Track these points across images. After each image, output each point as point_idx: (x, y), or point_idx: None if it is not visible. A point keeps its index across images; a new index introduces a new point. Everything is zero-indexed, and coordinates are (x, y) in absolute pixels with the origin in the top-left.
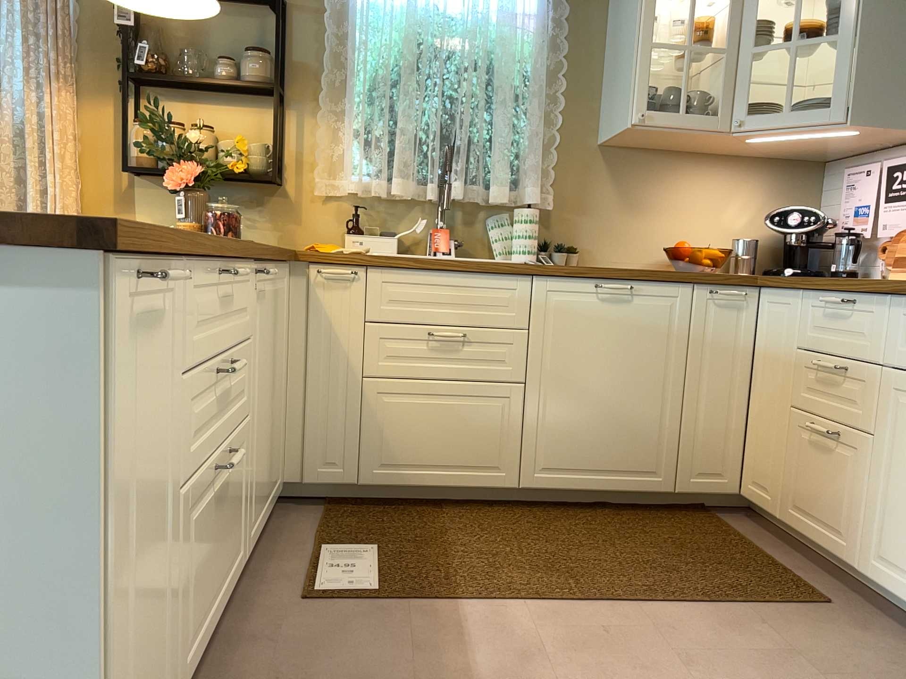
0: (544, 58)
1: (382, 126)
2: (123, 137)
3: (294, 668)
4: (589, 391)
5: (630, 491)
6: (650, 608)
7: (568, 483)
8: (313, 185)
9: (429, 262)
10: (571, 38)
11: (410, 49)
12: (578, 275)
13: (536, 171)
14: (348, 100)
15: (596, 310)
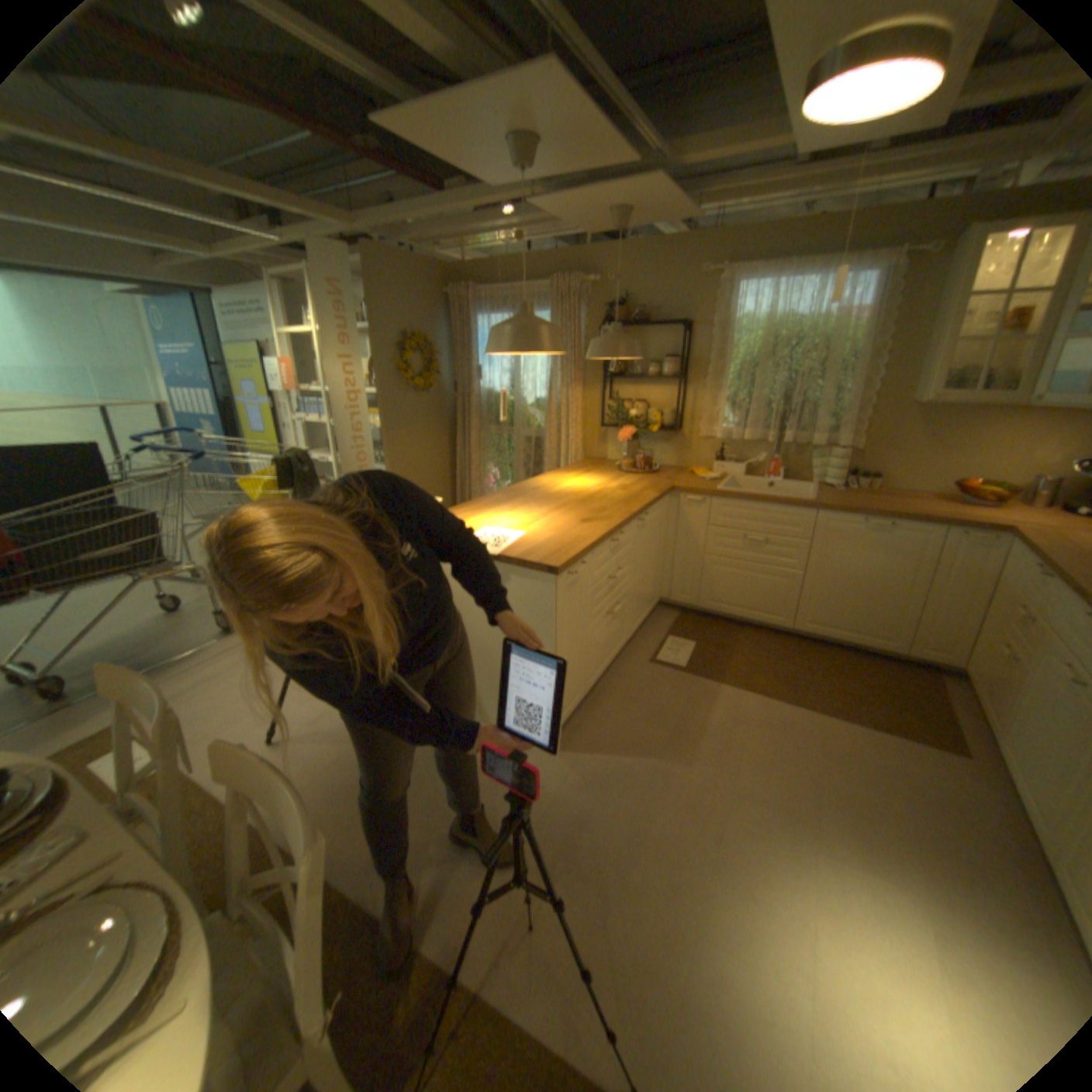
0: (873, 338)
1: (741, 397)
2: (600, 408)
3: (636, 691)
4: (849, 584)
5: (872, 648)
6: (832, 720)
7: (826, 633)
8: (698, 430)
9: (748, 497)
10: (902, 319)
11: (765, 346)
12: (849, 513)
13: (852, 422)
14: (723, 379)
15: (861, 535)
